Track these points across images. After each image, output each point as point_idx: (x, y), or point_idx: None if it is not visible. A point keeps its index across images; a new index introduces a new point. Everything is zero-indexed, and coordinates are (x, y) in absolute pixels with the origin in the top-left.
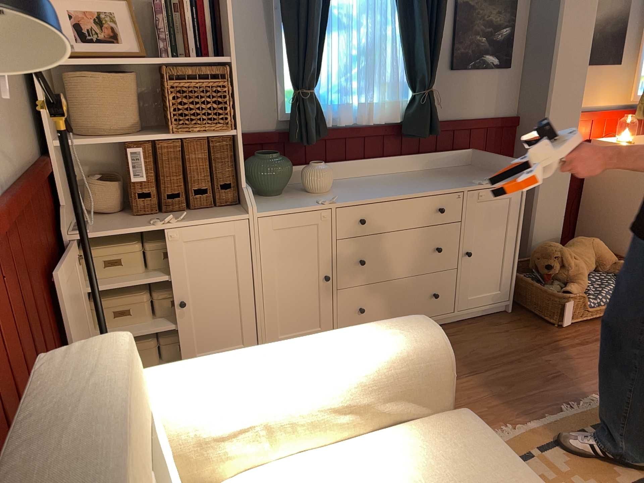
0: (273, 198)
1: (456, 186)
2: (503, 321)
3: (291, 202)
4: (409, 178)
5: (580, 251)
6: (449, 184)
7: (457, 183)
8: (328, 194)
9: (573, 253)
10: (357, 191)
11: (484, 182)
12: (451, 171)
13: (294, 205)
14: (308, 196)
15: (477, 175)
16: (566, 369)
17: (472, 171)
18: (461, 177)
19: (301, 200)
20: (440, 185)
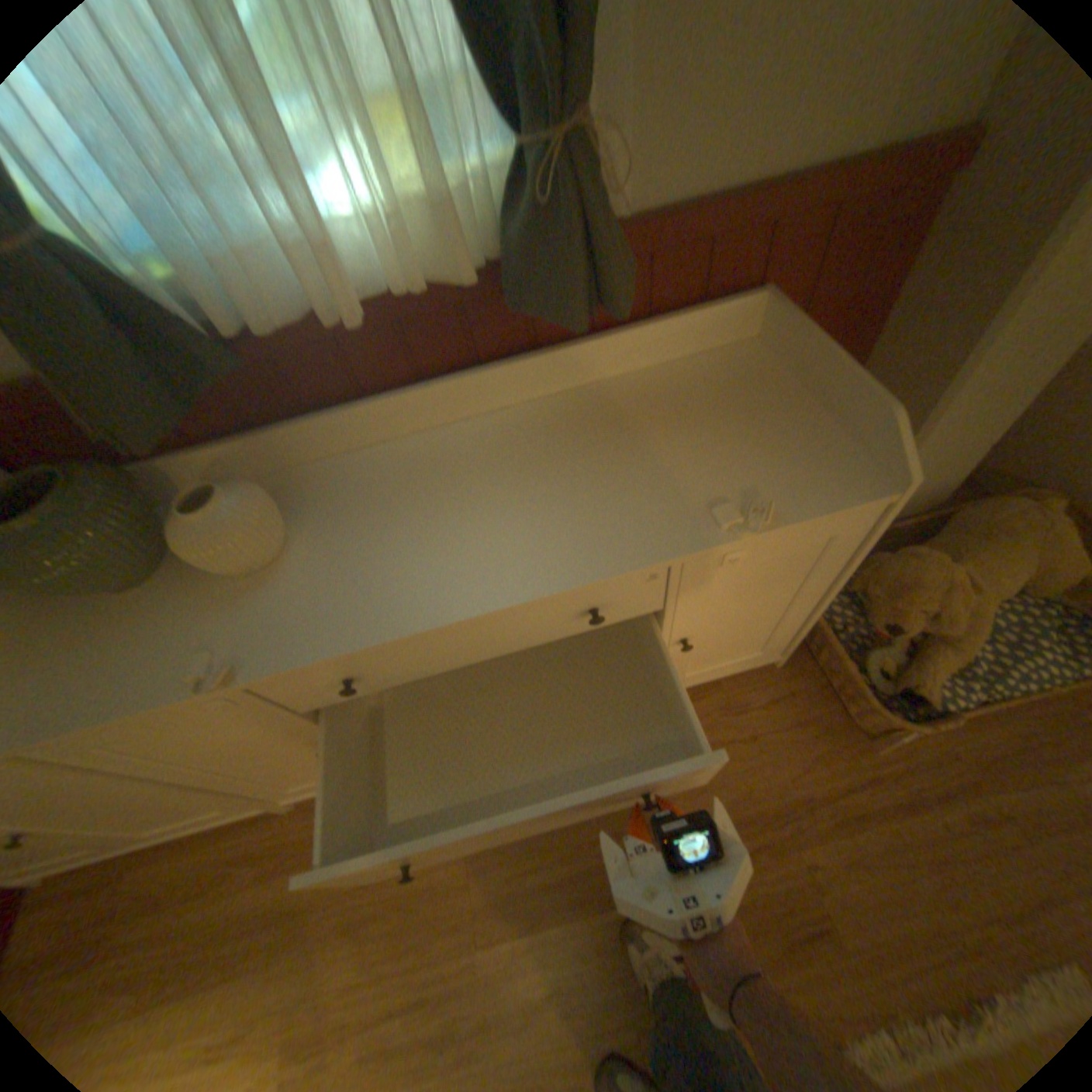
0: (113, 607)
1: (646, 542)
2: (755, 694)
3: (129, 651)
4: (537, 451)
5: (996, 561)
6: (633, 516)
7: (663, 506)
8: (259, 584)
9: (975, 567)
10: (349, 555)
11: (750, 513)
12: (682, 385)
13: (121, 682)
14: (198, 602)
15: (749, 428)
16: (845, 902)
17: (745, 385)
18: (694, 445)
19: (160, 641)
20: (602, 526)
